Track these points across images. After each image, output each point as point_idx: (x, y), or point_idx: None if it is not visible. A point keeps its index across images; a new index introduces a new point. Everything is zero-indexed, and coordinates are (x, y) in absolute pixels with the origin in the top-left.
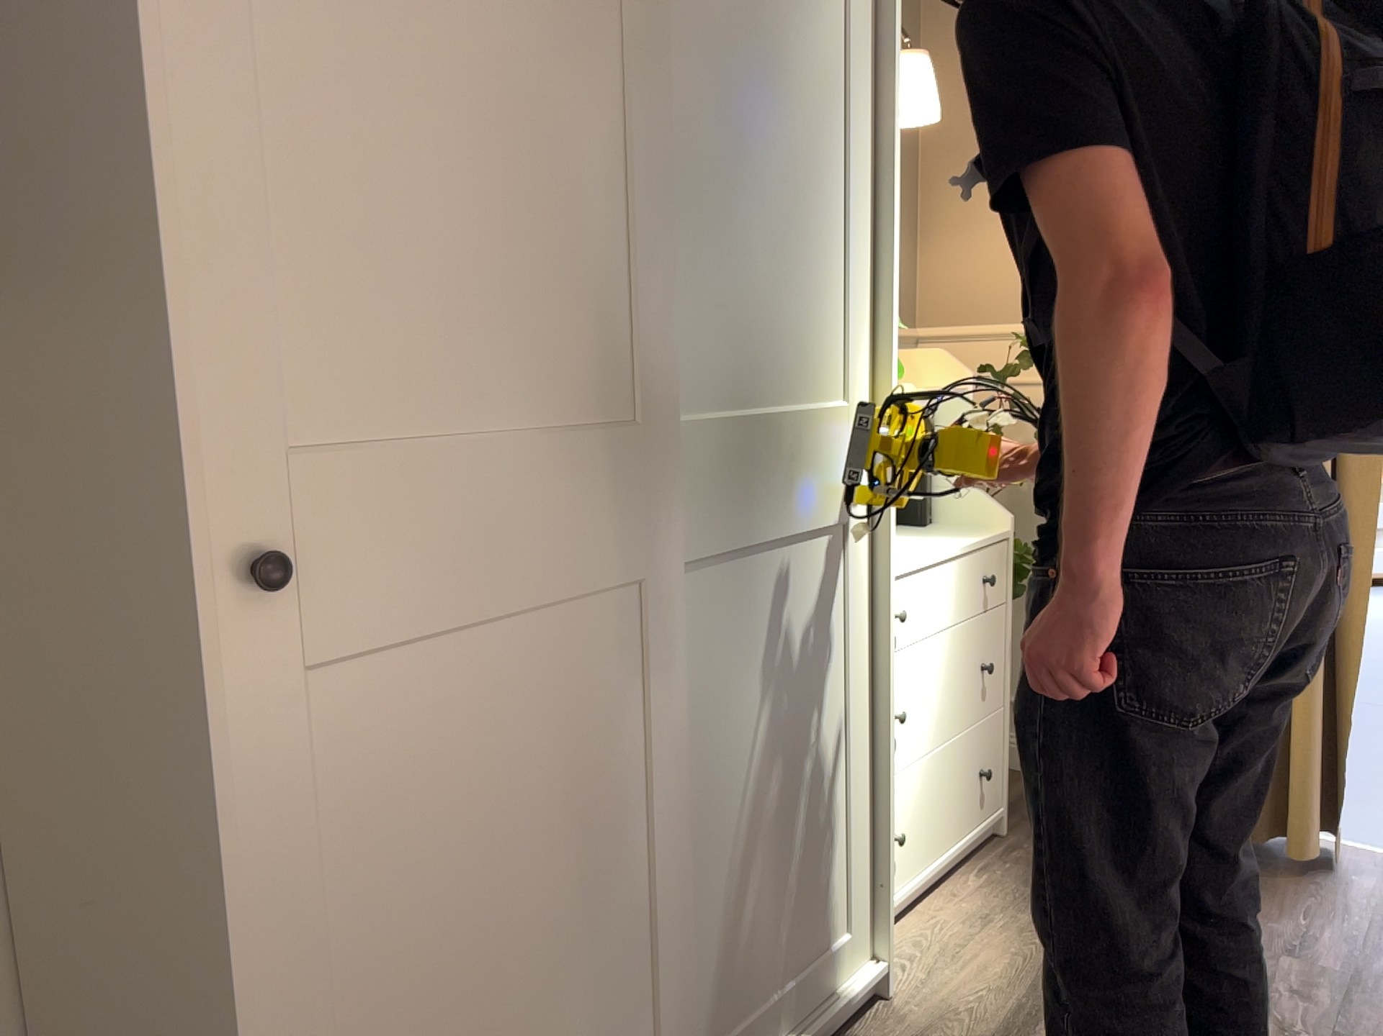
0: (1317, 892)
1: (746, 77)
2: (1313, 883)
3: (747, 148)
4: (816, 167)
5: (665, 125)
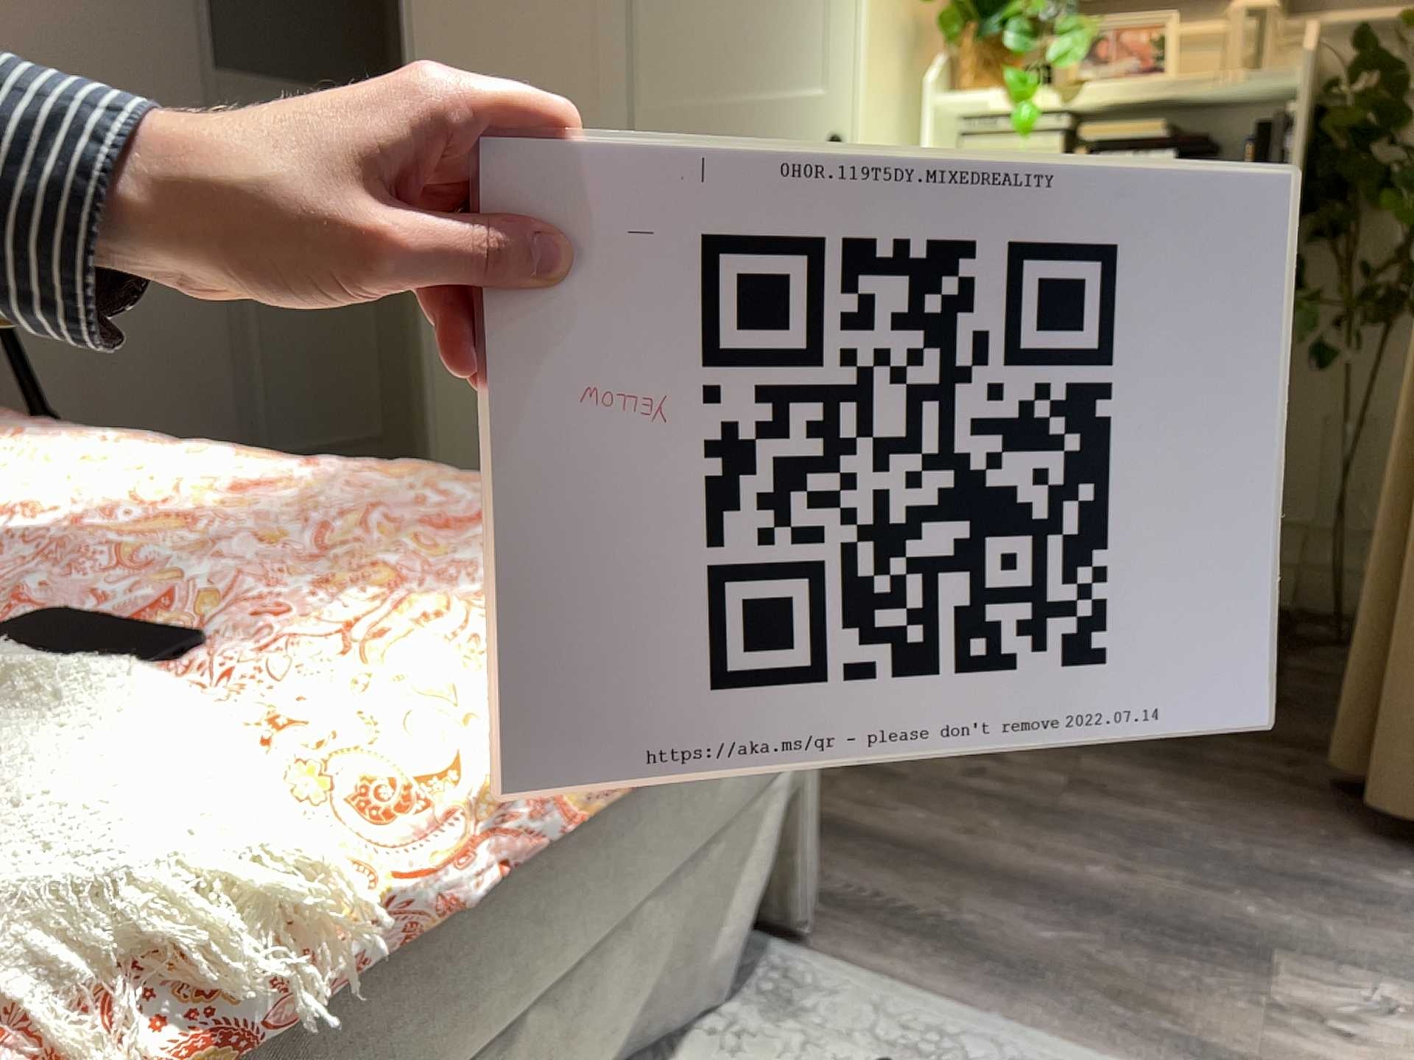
0: (1319, 846)
1: None
2: (1361, 851)
3: None
4: None
5: None
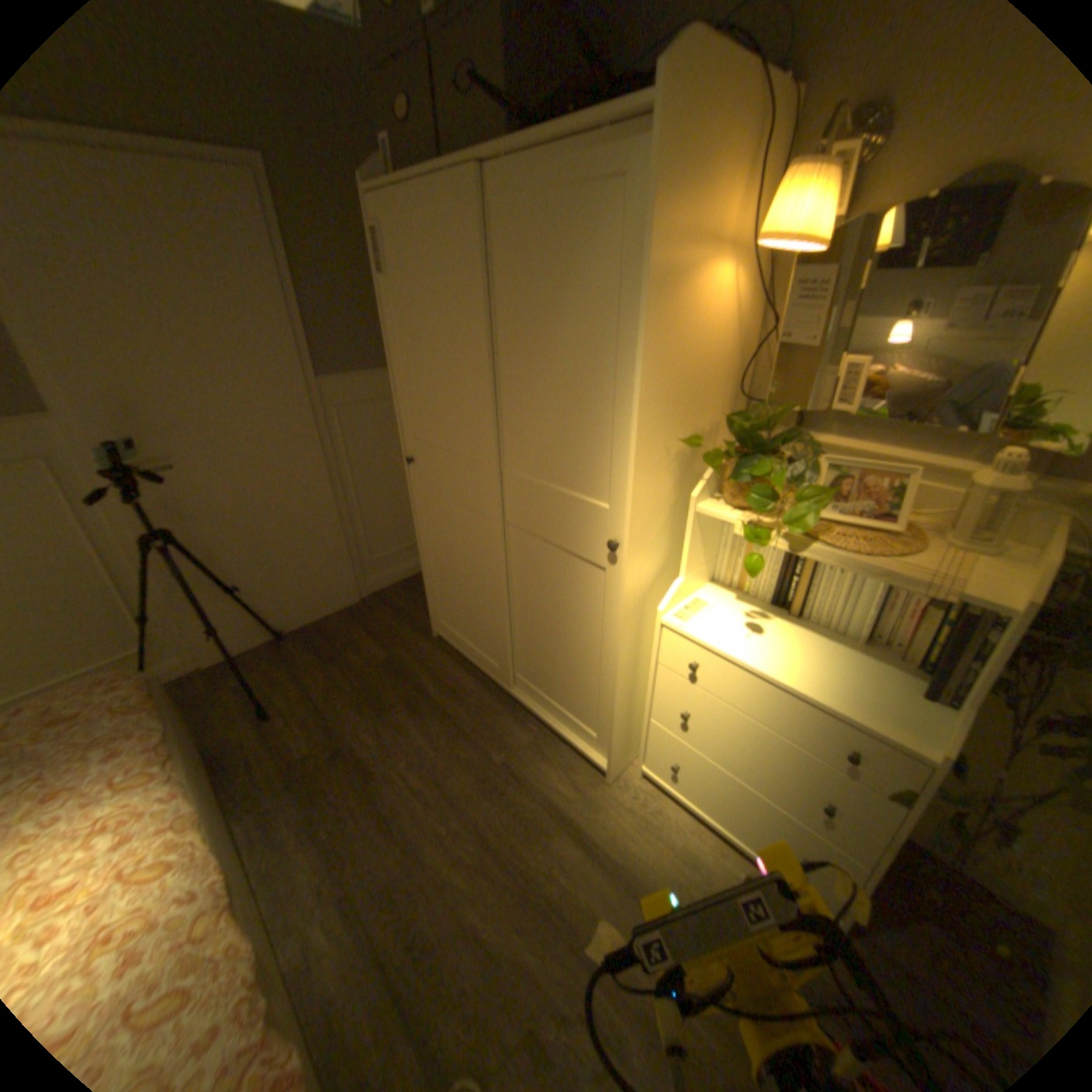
0: None
1: (540, 319)
2: None
3: (540, 358)
4: (589, 364)
5: (496, 352)
